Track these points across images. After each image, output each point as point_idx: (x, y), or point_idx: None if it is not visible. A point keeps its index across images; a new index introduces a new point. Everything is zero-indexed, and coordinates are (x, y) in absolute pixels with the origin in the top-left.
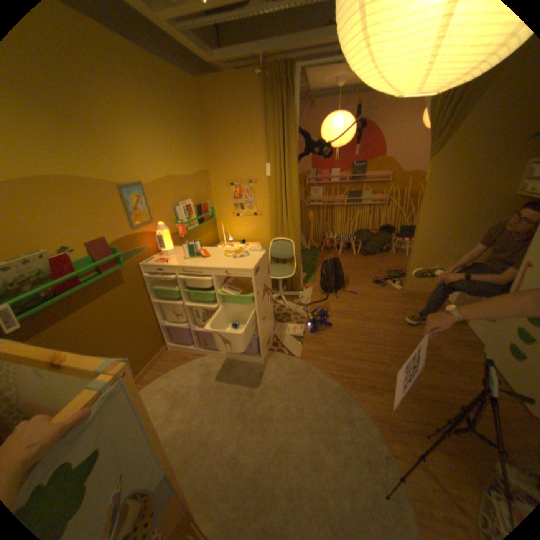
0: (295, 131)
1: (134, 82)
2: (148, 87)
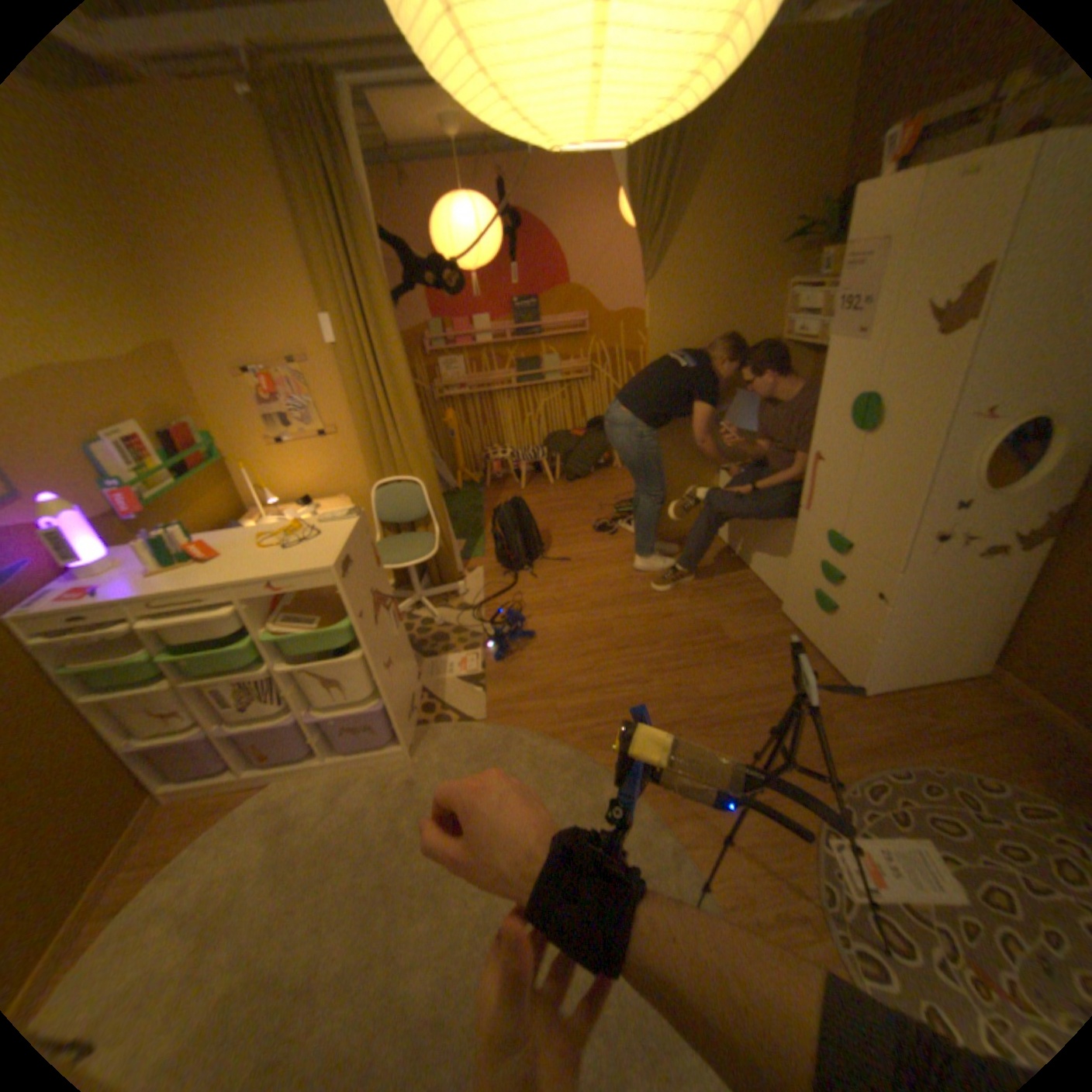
0: (368, 238)
1: None
2: None
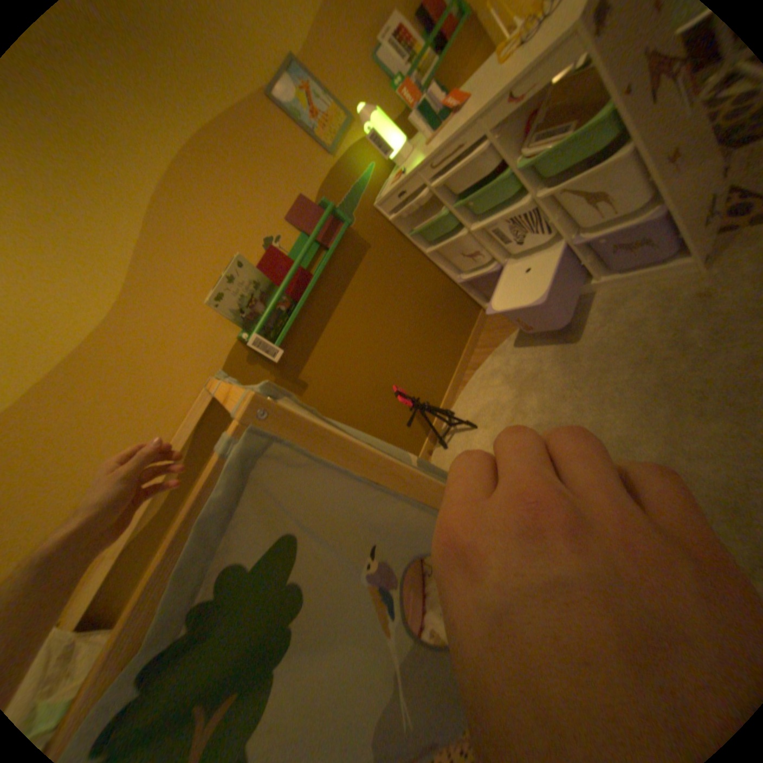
0: None
1: None
2: None
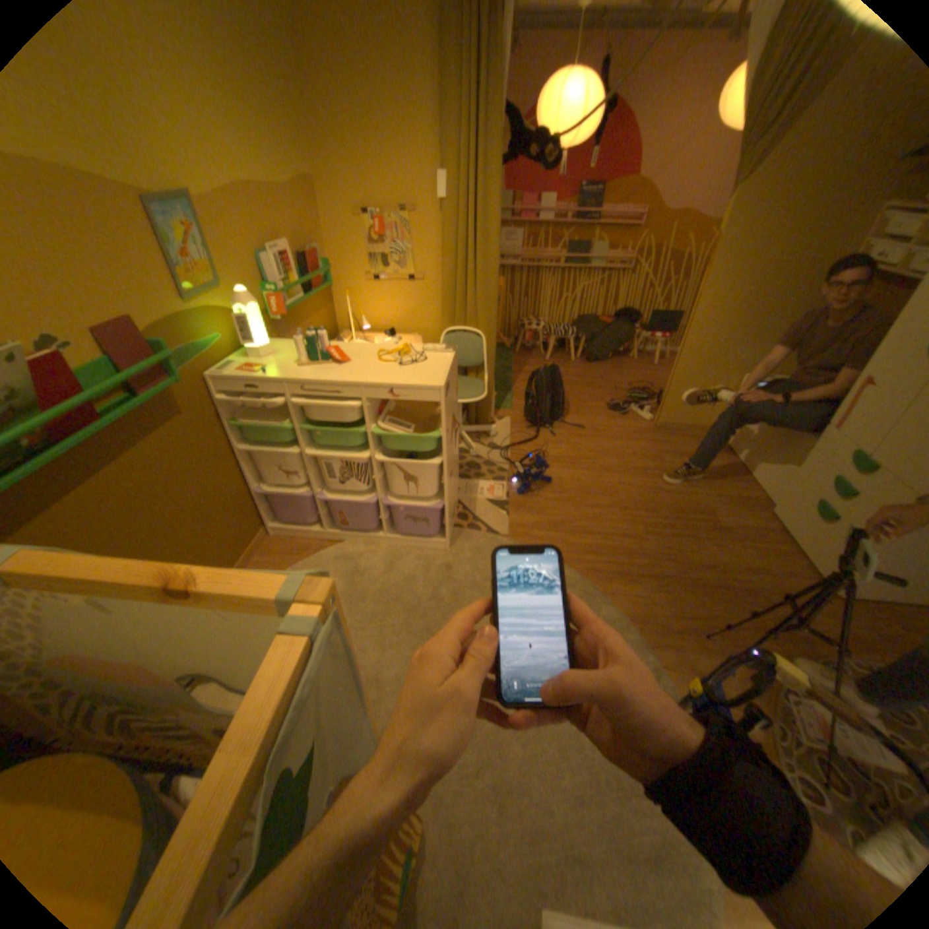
0: (501, 103)
1: None
2: None
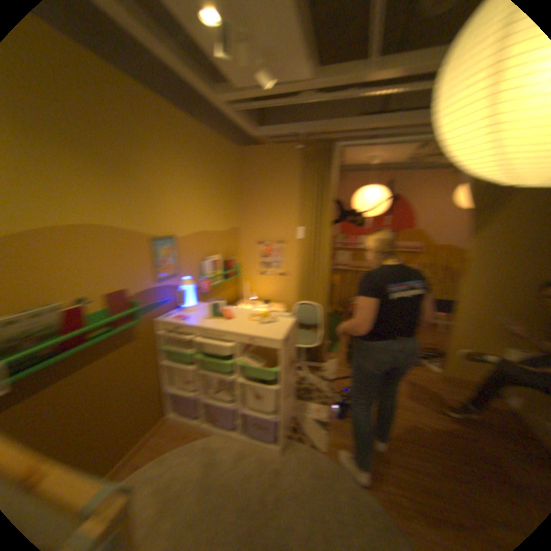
0: (333, 200)
1: (189, 147)
2: (200, 152)
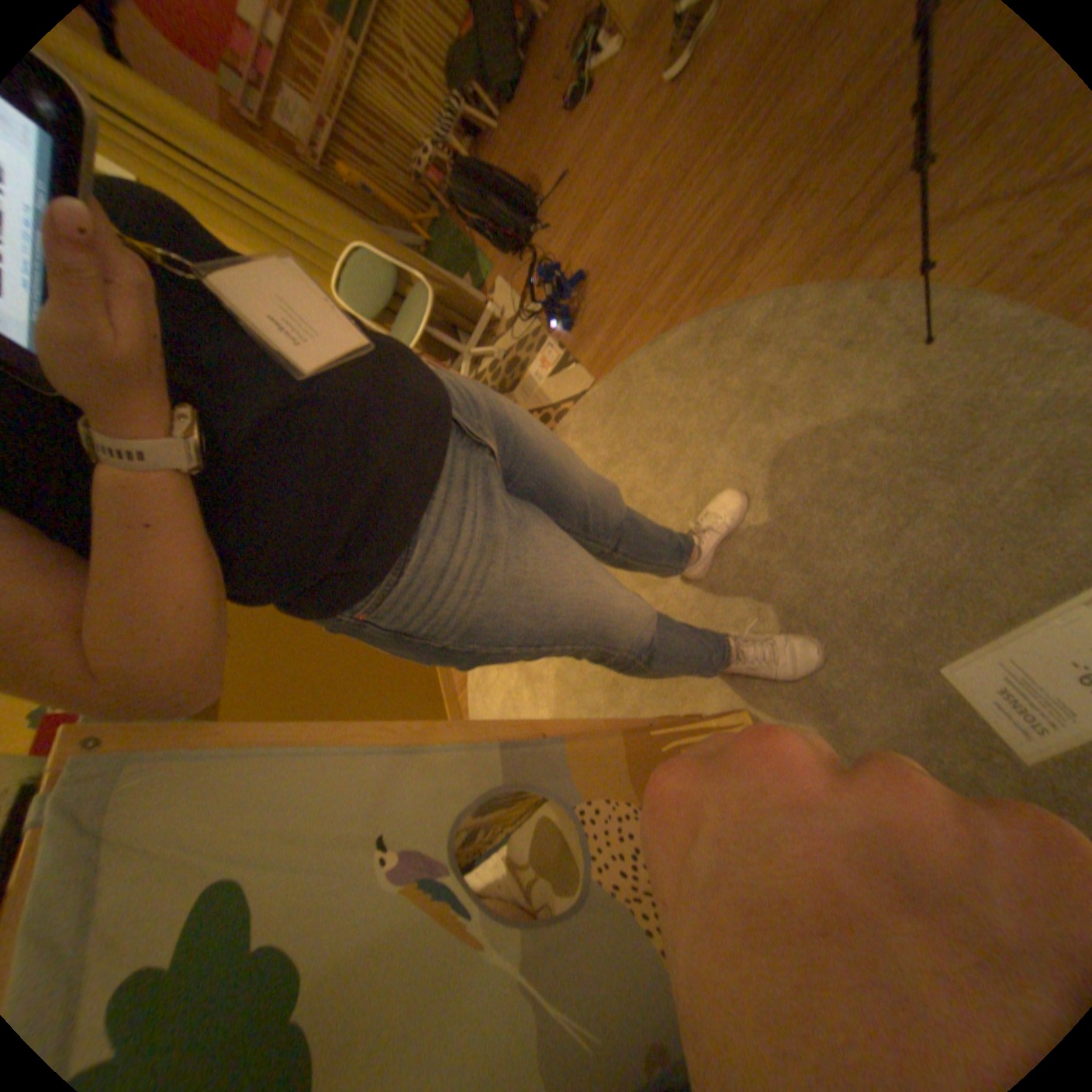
0: None
1: None
2: None
